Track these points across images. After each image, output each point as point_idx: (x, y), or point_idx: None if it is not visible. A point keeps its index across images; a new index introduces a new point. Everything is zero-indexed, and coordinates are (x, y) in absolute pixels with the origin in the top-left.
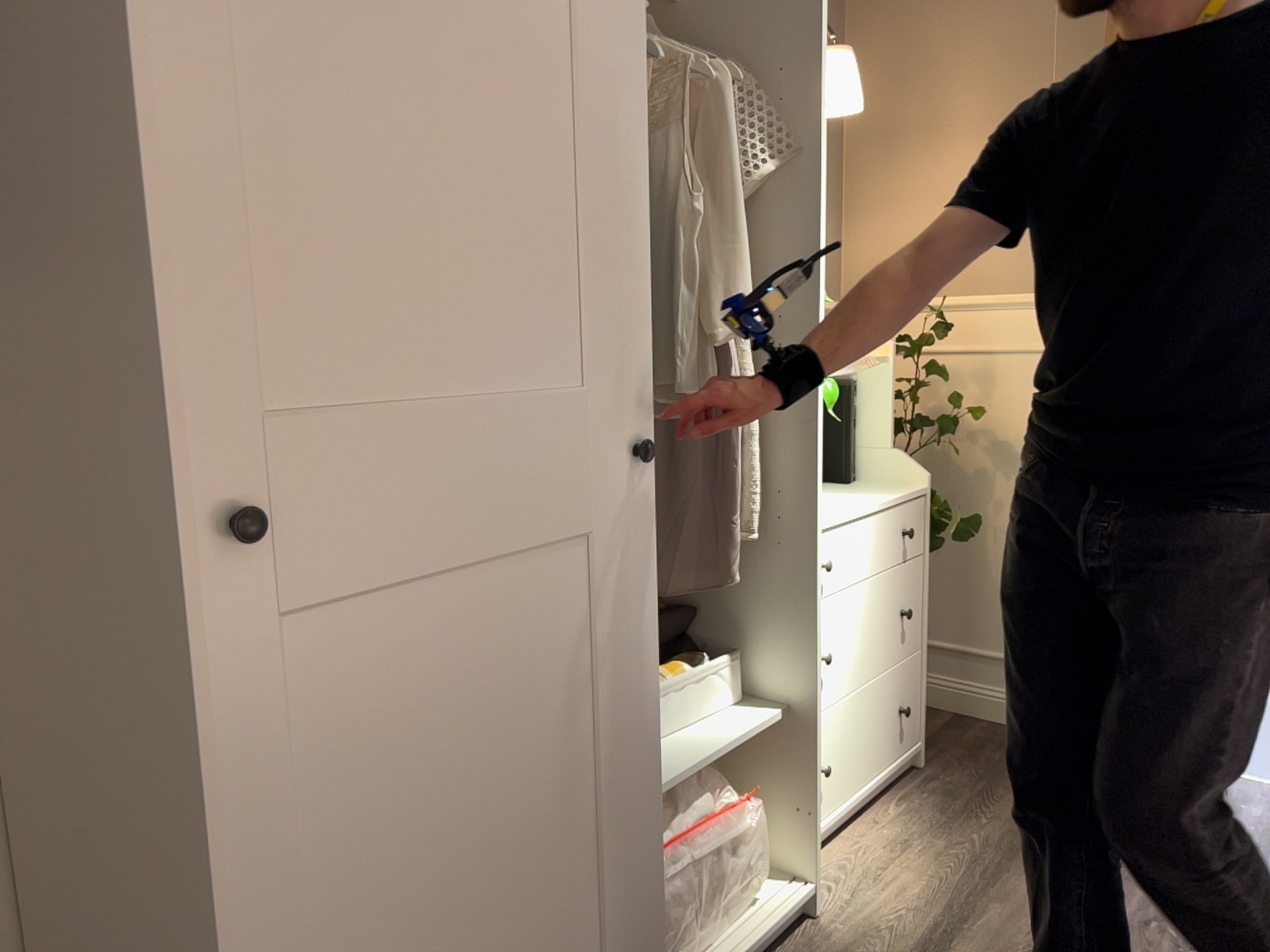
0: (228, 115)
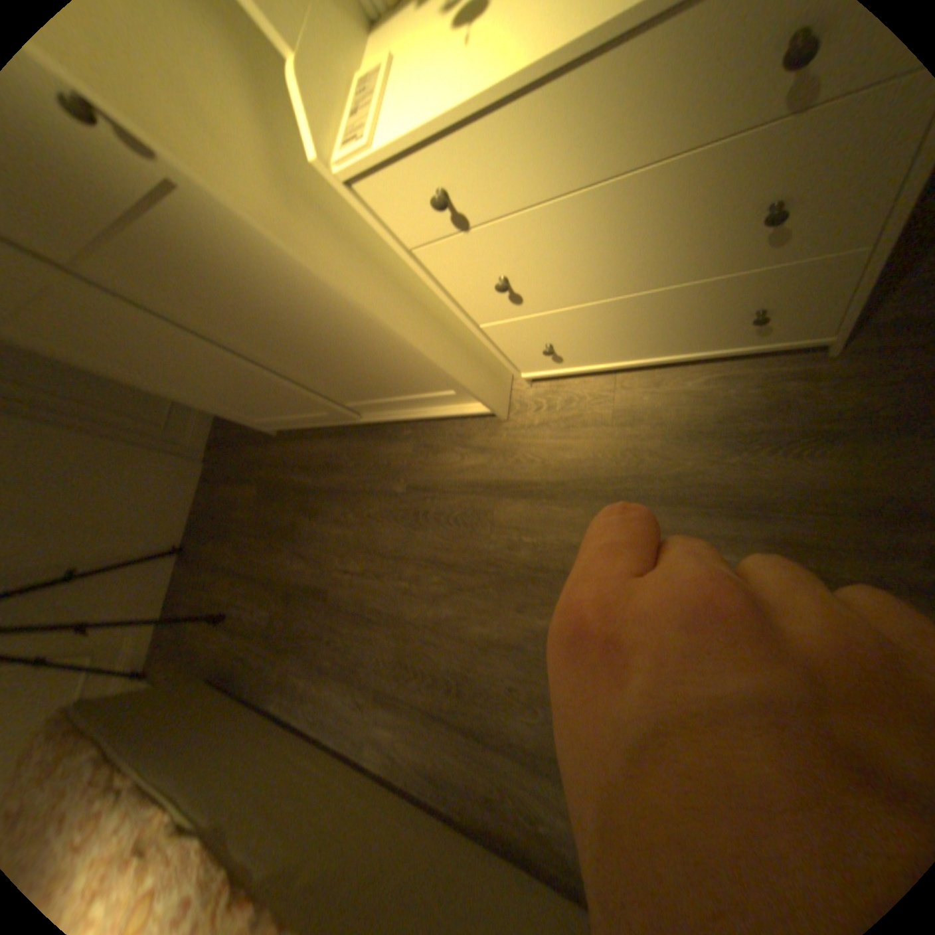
0: None
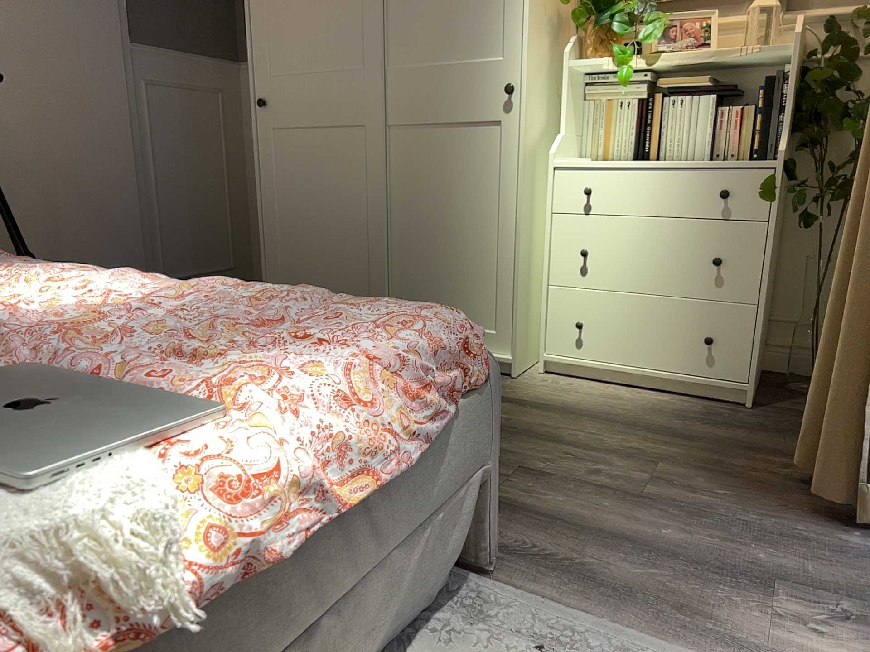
0: (265, 6)
